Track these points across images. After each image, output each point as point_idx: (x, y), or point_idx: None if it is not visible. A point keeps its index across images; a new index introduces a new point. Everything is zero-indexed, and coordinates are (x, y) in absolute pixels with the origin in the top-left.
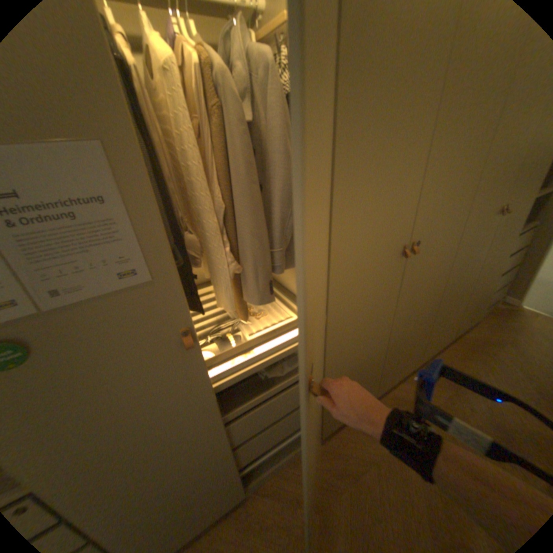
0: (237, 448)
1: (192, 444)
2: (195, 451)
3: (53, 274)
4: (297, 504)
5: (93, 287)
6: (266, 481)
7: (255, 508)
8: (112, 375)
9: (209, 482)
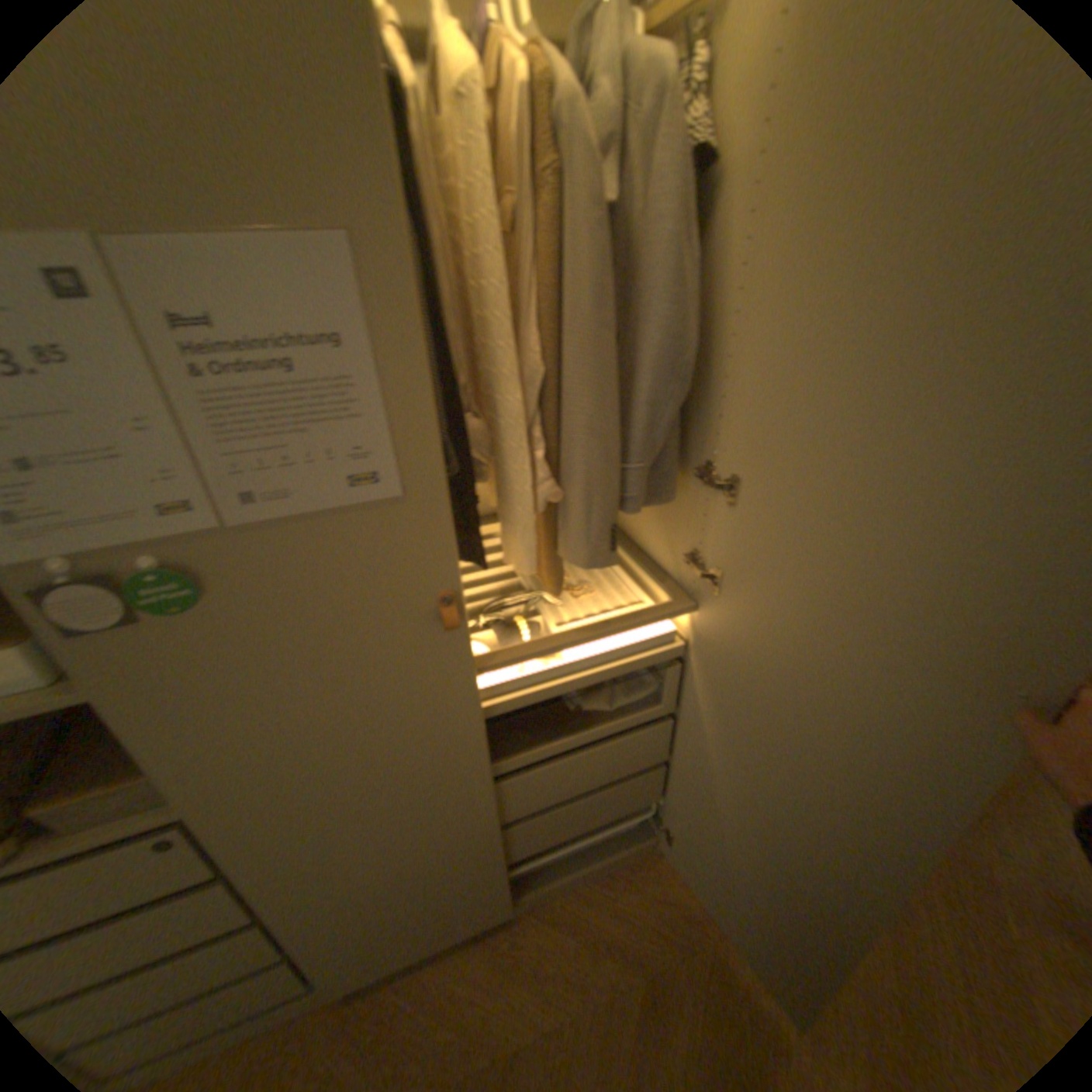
0: (510, 826)
1: (433, 801)
2: (437, 815)
3: (244, 465)
4: (606, 952)
5: (304, 496)
6: (553, 899)
7: (528, 940)
8: (318, 654)
9: (453, 874)
